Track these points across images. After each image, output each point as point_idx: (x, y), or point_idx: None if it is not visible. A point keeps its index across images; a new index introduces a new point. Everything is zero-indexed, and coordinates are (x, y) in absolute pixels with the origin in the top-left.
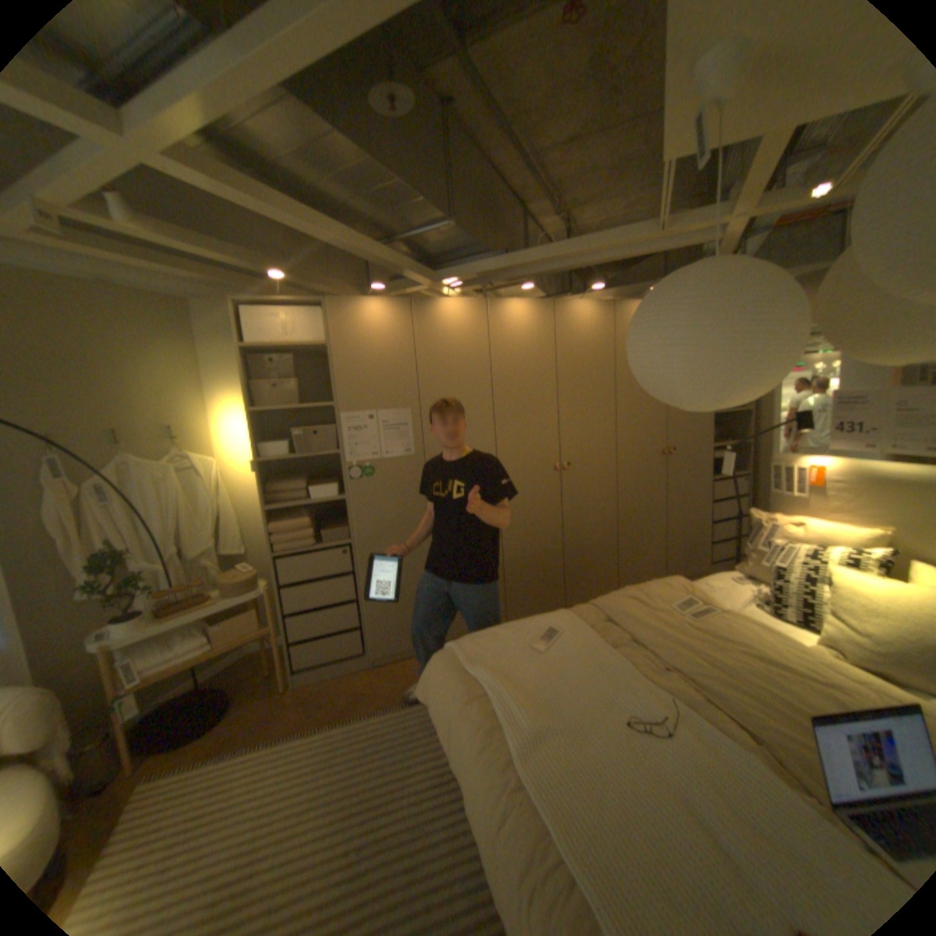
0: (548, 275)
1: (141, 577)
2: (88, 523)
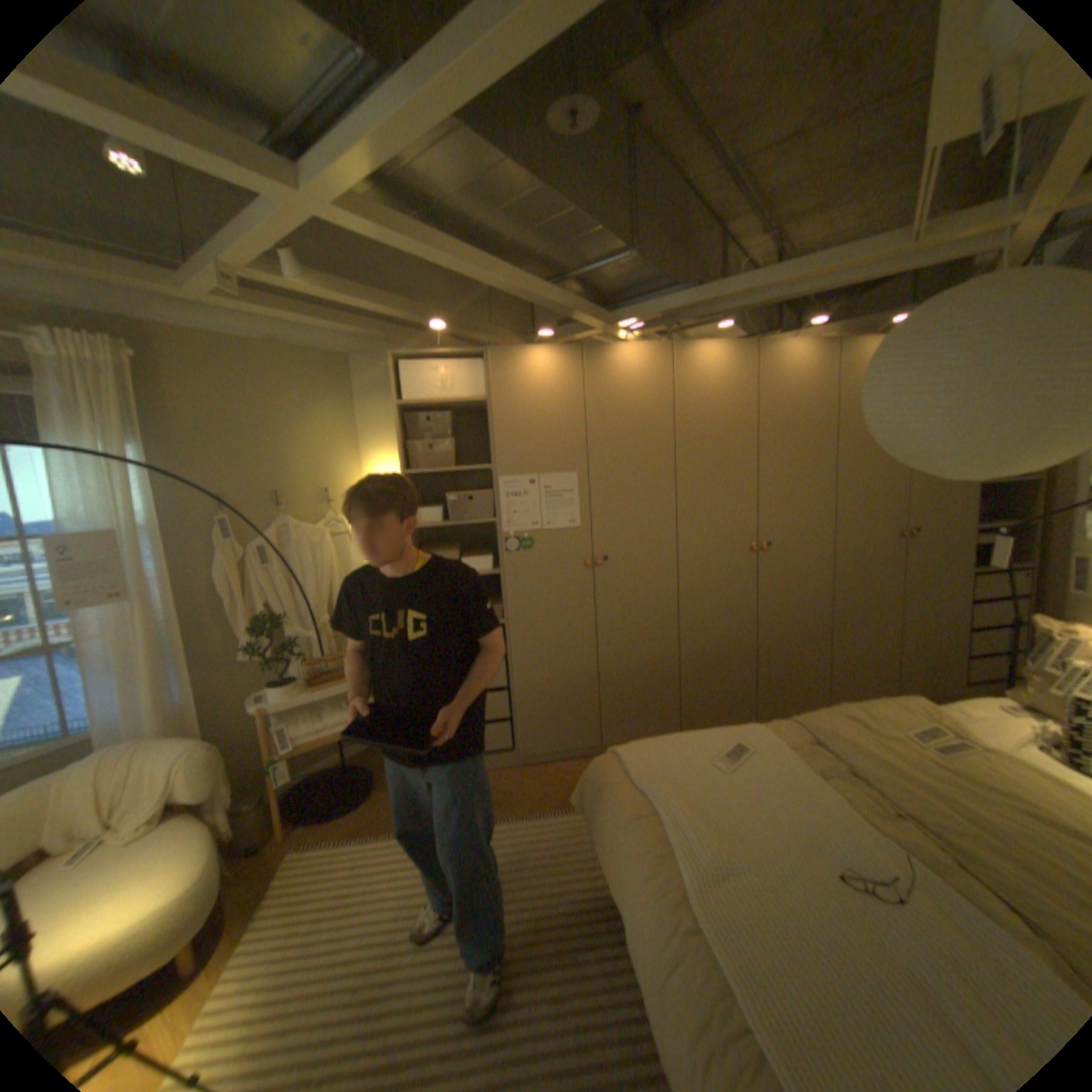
0: (752, 309)
1: (296, 643)
2: (251, 585)
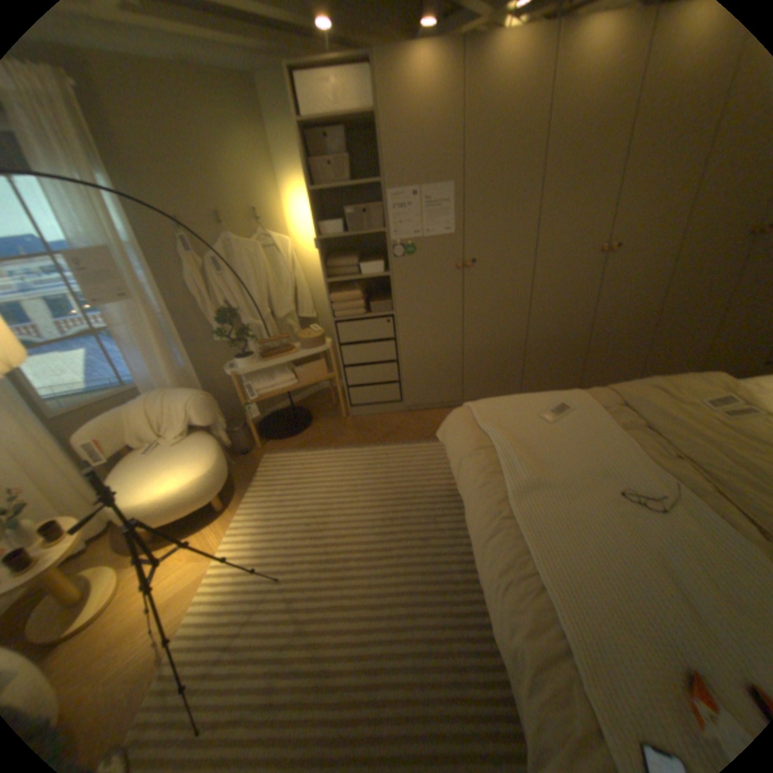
0: None
1: (249, 328)
2: (211, 286)
